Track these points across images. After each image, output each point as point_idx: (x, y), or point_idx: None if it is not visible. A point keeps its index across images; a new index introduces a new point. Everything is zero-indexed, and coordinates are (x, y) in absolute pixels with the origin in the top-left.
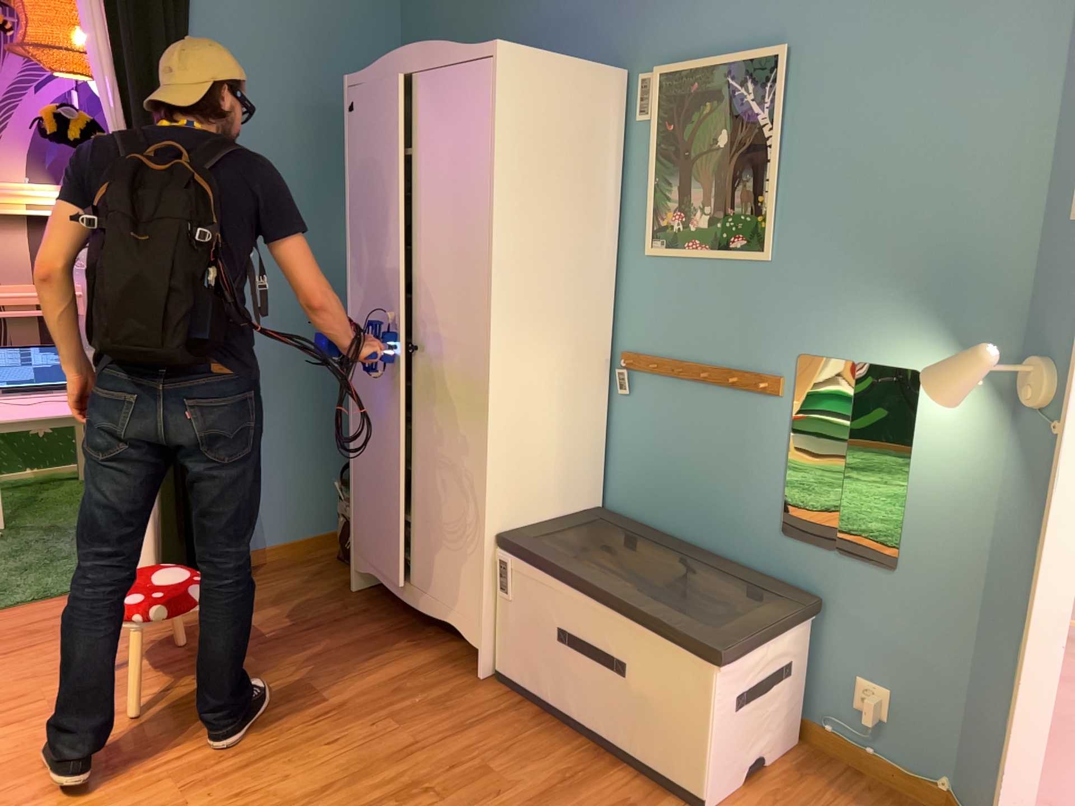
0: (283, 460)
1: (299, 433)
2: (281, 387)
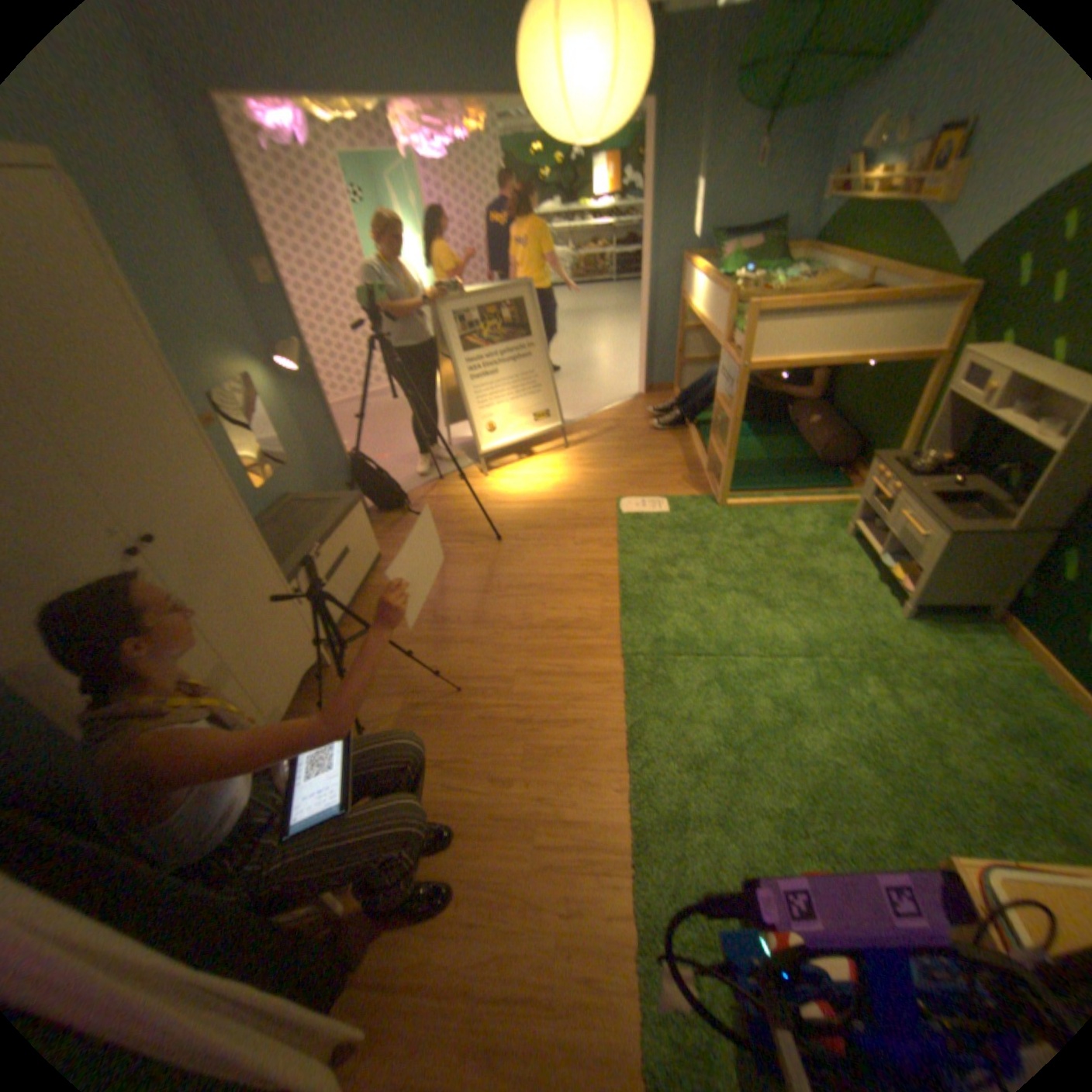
0: None
1: None
2: None
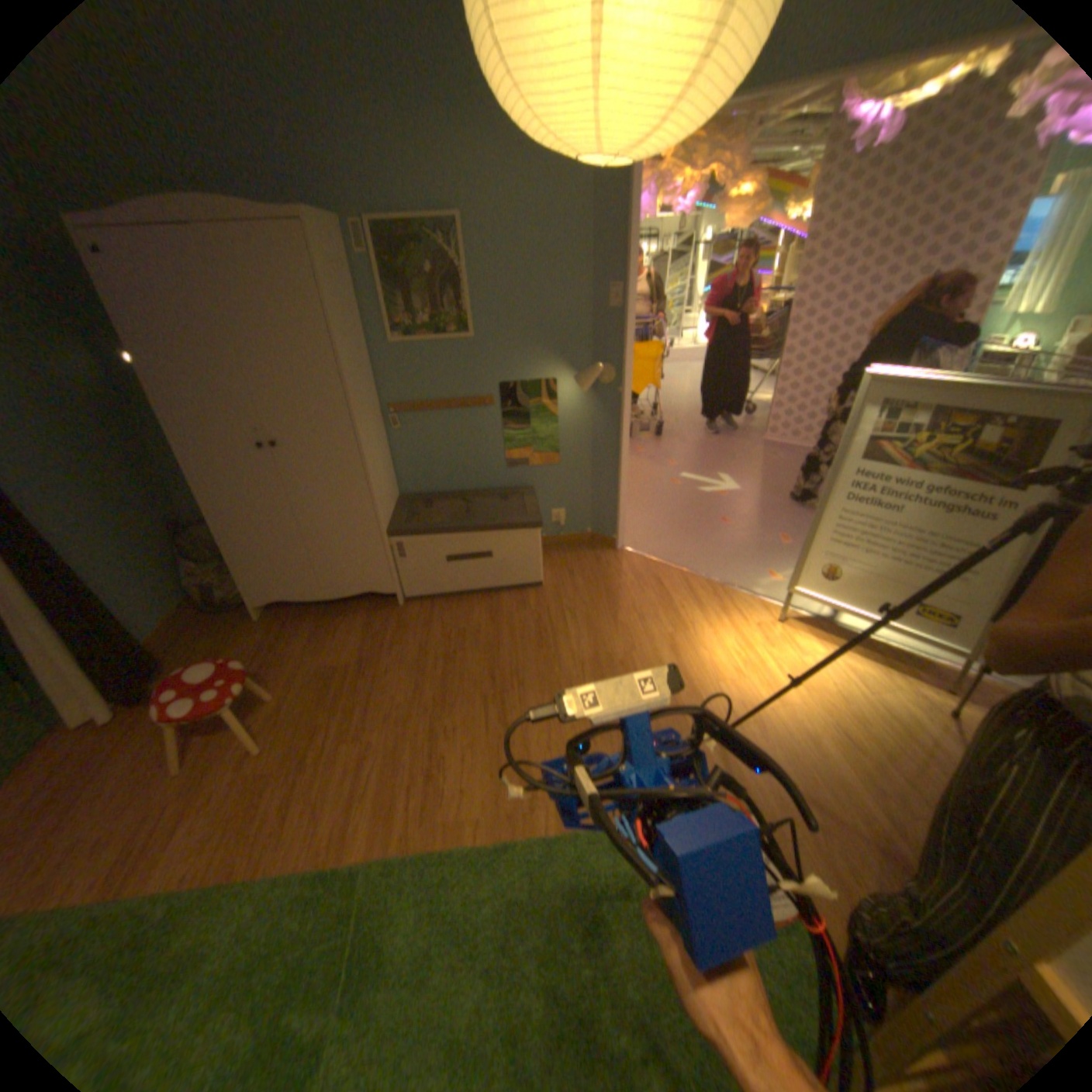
0: (121, 572)
1: (120, 547)
2: (87, 517)
